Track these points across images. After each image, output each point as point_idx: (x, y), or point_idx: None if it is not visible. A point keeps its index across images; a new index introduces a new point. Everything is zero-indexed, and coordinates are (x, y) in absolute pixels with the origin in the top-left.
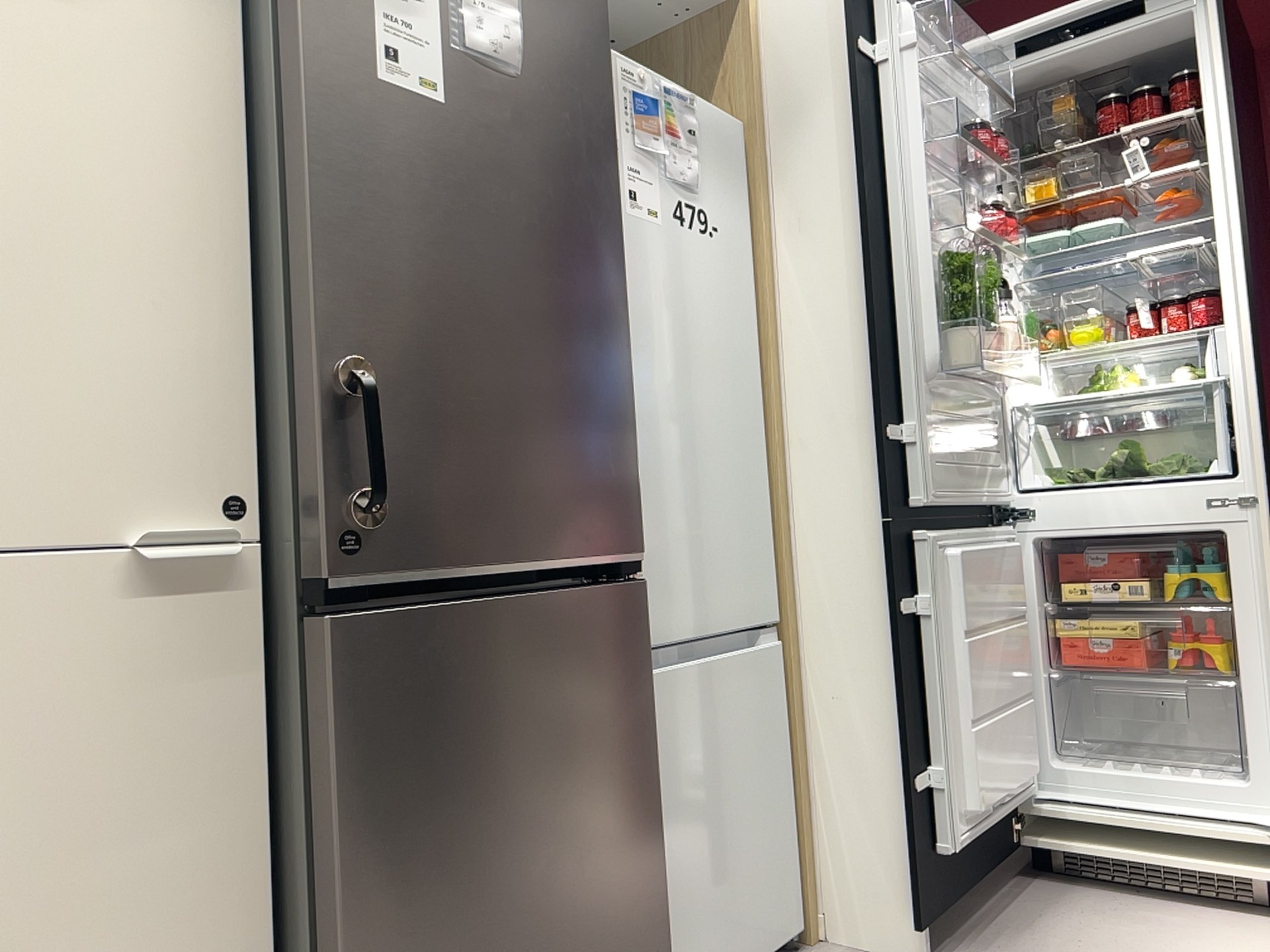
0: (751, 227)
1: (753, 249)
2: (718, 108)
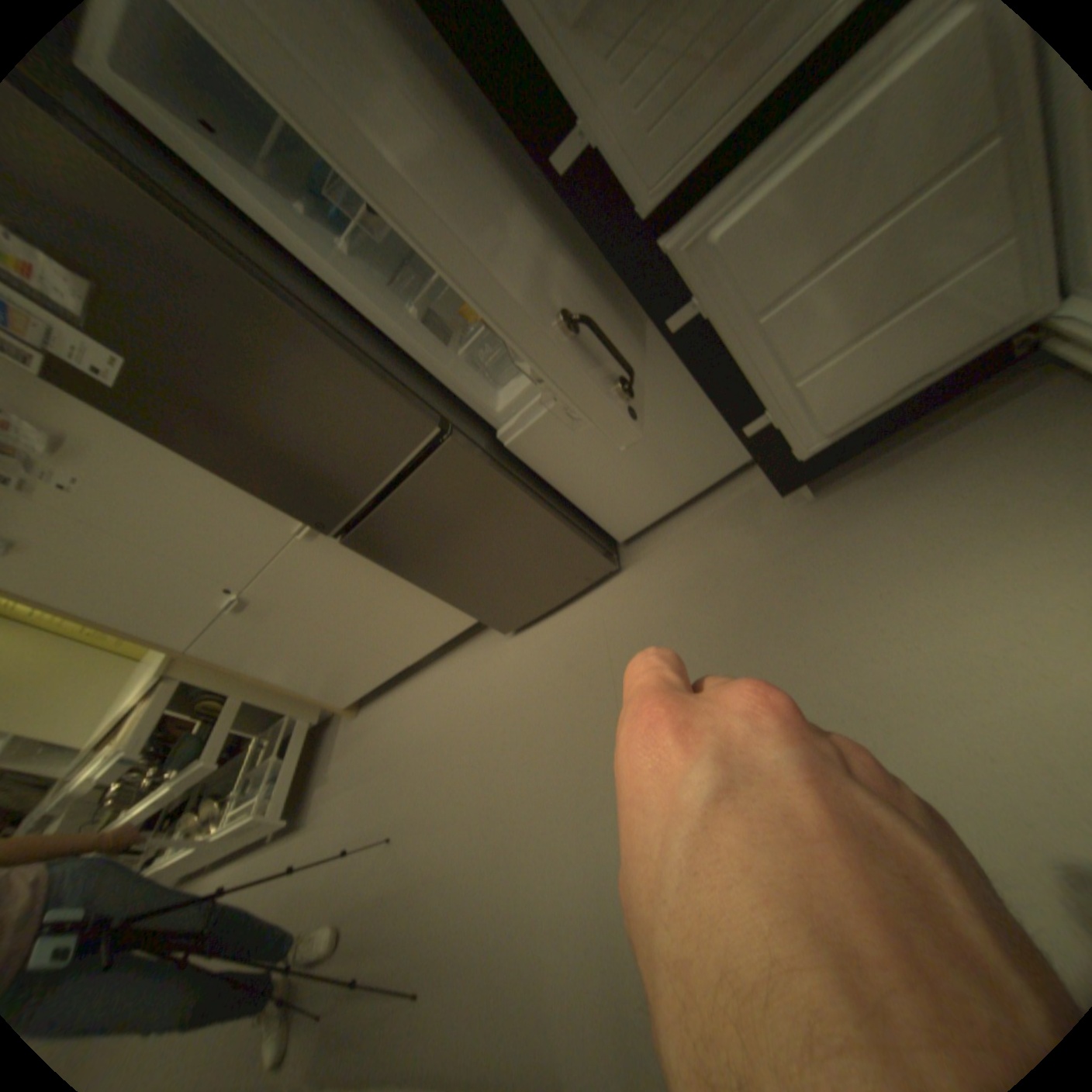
0: None
1: None
2: None
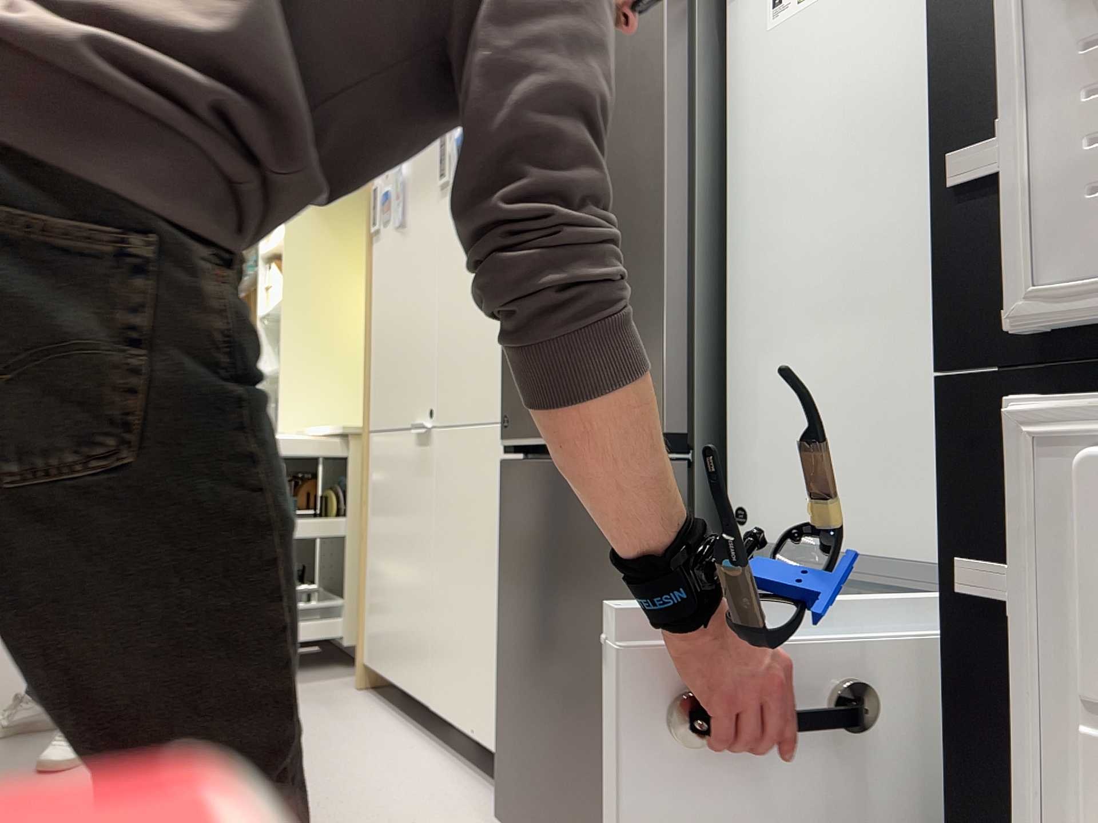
0: None
1: None
2: None
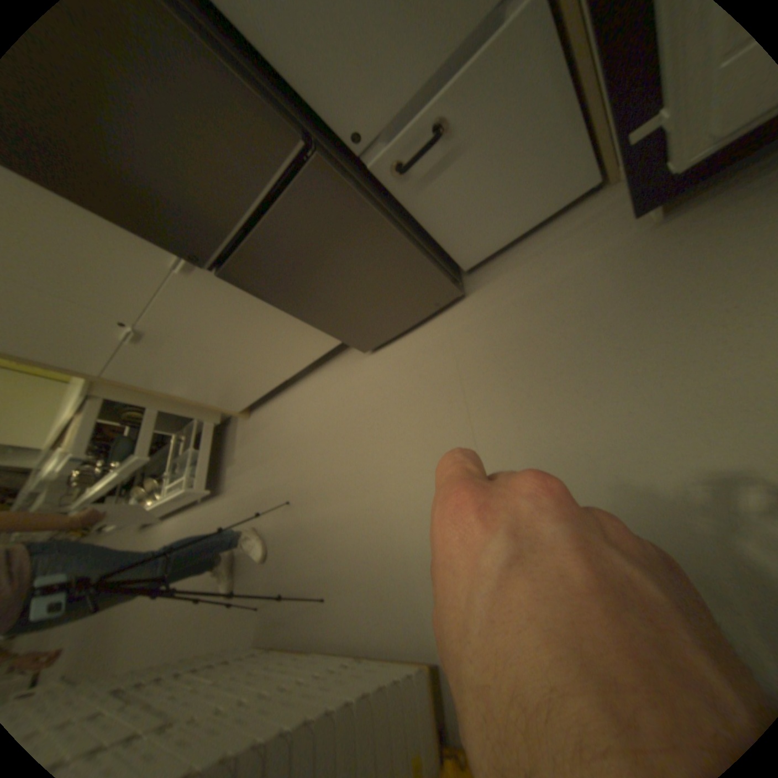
0: None
1: None
2: None
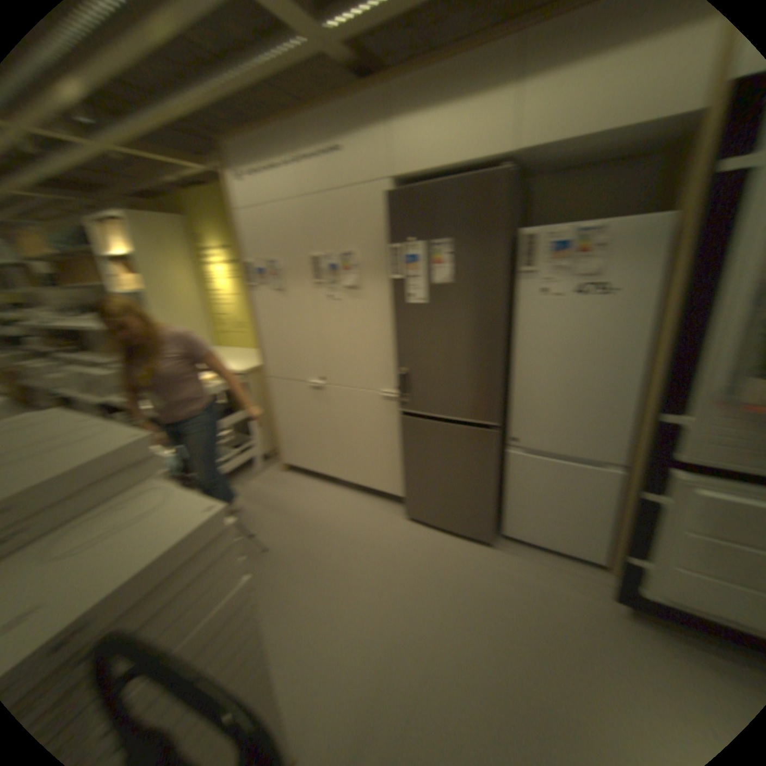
0: (675, 275)
1: (672, 288)
2: (643, 216)
